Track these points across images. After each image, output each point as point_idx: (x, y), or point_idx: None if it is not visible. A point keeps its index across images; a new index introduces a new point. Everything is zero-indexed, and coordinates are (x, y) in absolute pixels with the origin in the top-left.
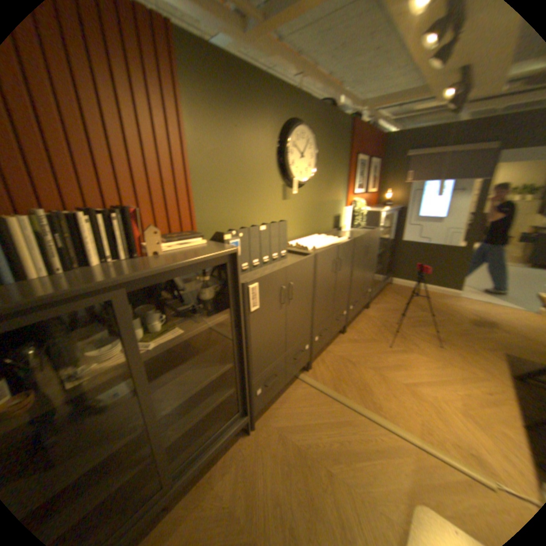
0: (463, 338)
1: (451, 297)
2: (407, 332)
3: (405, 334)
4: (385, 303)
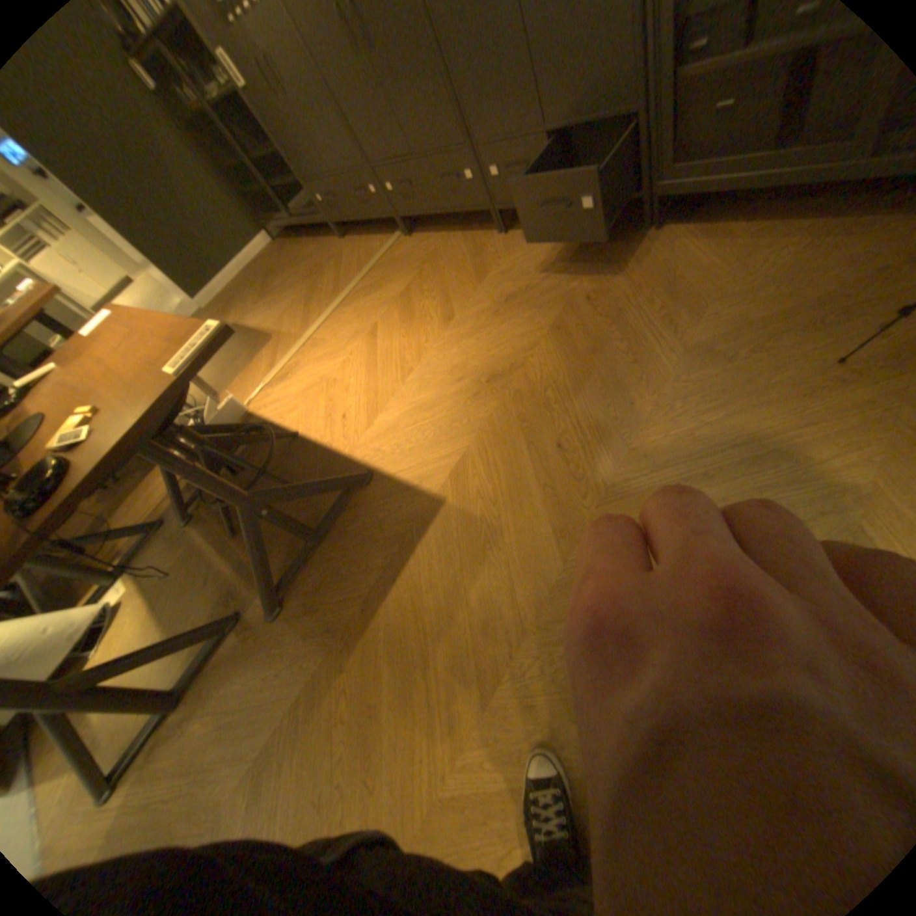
0: (517, 429)
1: None
2: (525, 317)
3: (518, 314)
4: (743, 248)
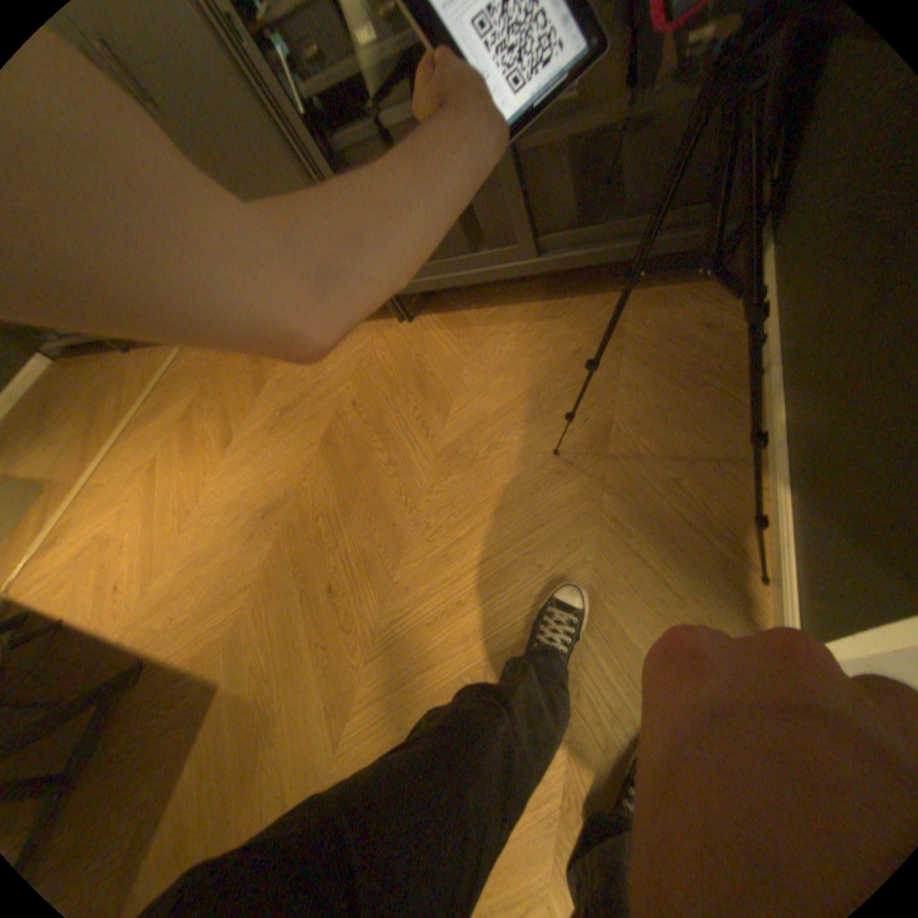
0: (291, 575)
1: (756, 588)
2: (299, 433)
3: (292, 430)
4: (476, 337)
